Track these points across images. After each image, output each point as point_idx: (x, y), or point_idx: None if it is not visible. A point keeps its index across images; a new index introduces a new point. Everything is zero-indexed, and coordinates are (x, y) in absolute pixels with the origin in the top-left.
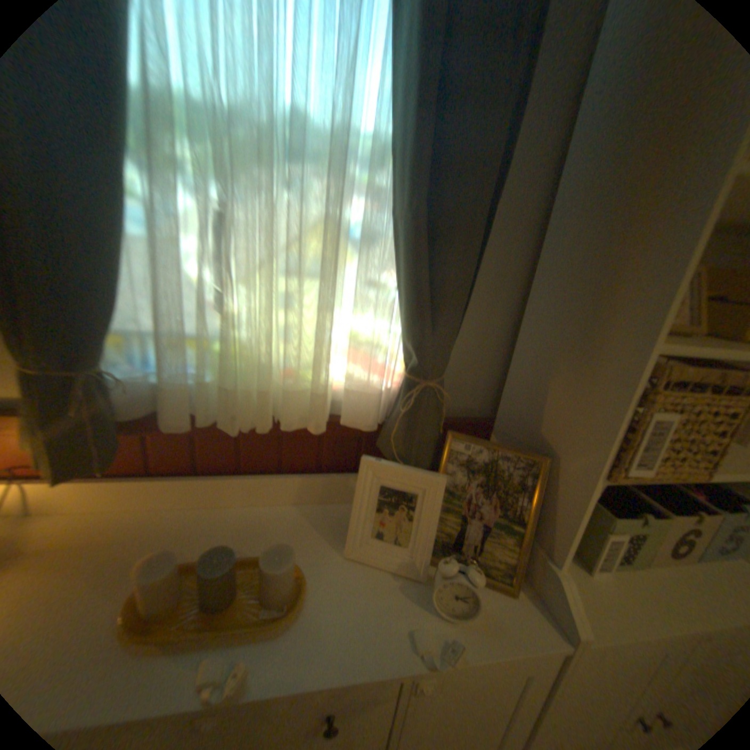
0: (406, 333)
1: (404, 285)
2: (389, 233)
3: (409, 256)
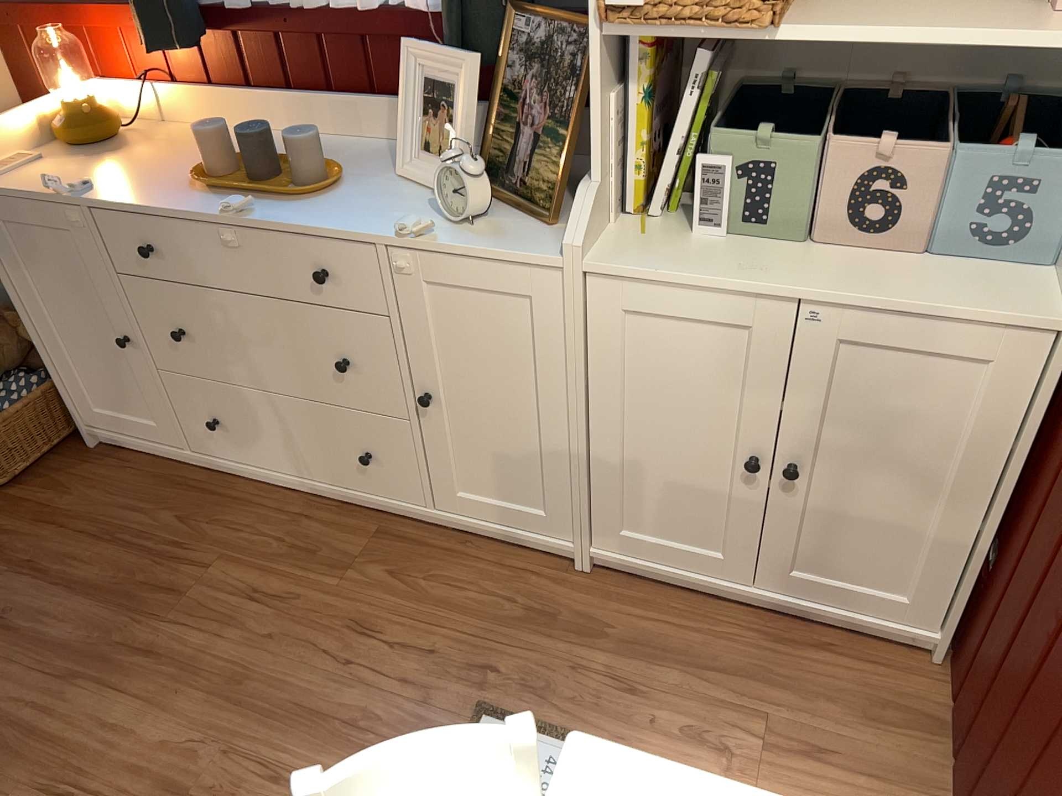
0: None
1: None
2: None
3: None
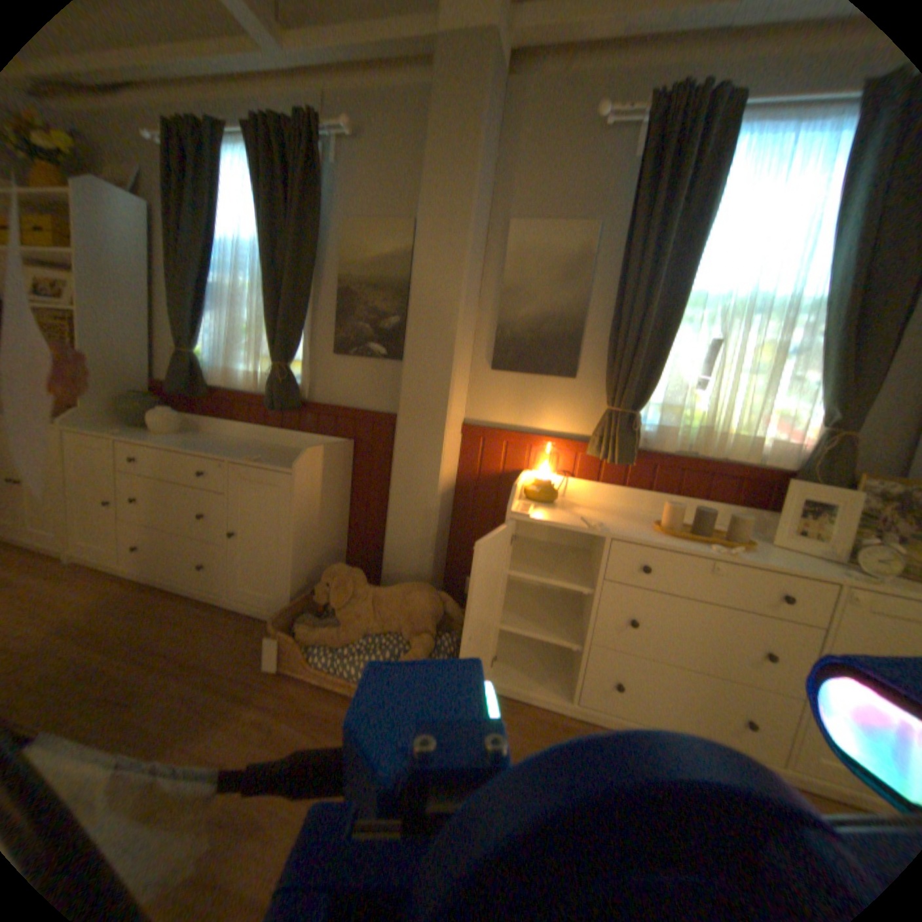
0: (828, 404)
1: (829, 375)
2: (817, 349)
3: (837, 357)
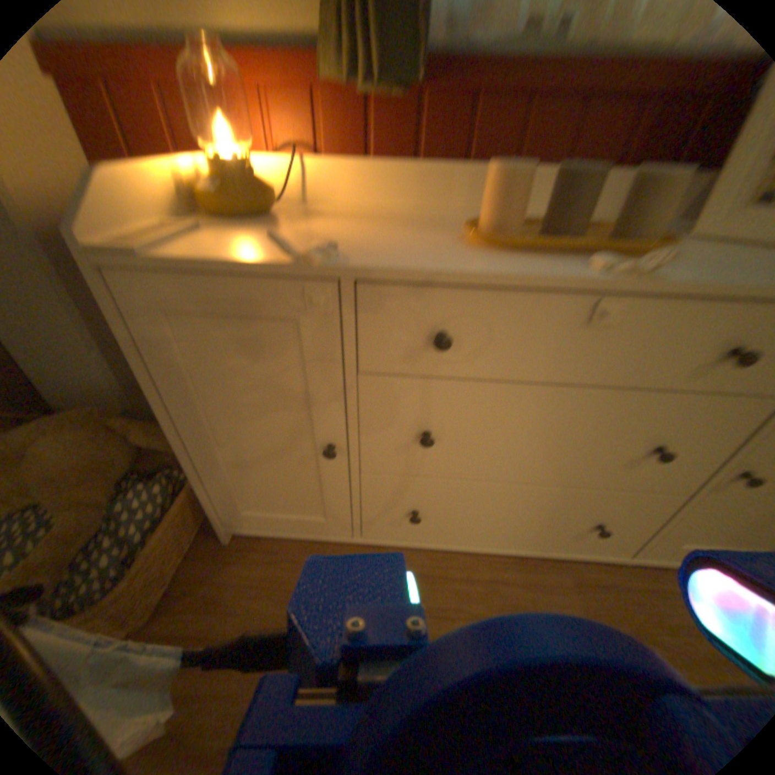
0: None
1: None
2: None
3: None
